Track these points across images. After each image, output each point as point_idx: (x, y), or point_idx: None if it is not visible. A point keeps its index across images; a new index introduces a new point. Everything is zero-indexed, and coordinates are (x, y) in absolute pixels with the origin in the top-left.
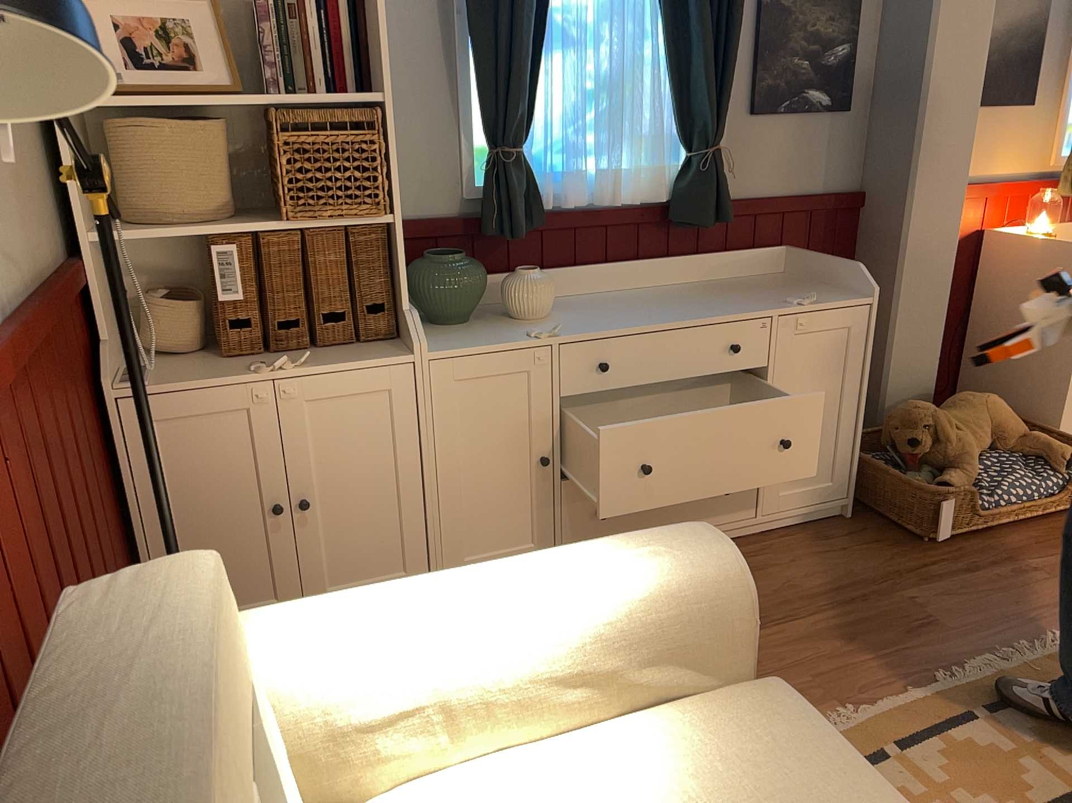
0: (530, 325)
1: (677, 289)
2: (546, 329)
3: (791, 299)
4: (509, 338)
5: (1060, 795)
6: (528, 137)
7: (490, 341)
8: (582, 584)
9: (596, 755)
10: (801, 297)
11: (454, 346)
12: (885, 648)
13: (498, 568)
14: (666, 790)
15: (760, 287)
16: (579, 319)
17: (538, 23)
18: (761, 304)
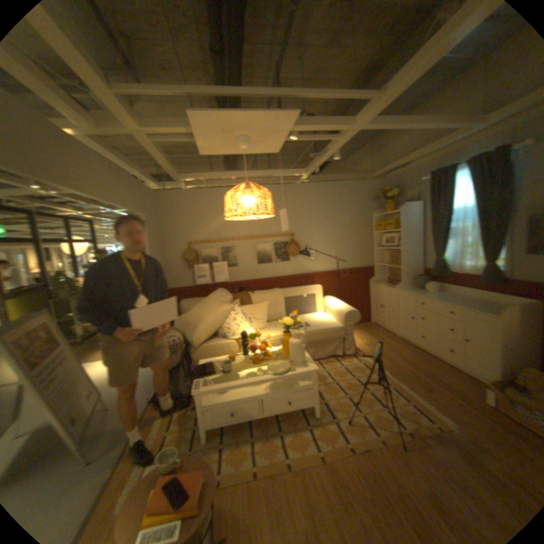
0: (424, 292)
1: (484, 300)
2: (416, 292)
3: (479, 308)
4: (412, 292)
5: (370, 389)
6: (448, 255)
7: (409, 291)
8: (340, 306)
9: (329, 319)
10: (485, 309)
11: (404, 290)
12: (415, 383)
13: (343, 303)
14: (325, 320)
15: (503, 307)
16: (434, 295)
17: (451, 231)
18: (471, 306)
